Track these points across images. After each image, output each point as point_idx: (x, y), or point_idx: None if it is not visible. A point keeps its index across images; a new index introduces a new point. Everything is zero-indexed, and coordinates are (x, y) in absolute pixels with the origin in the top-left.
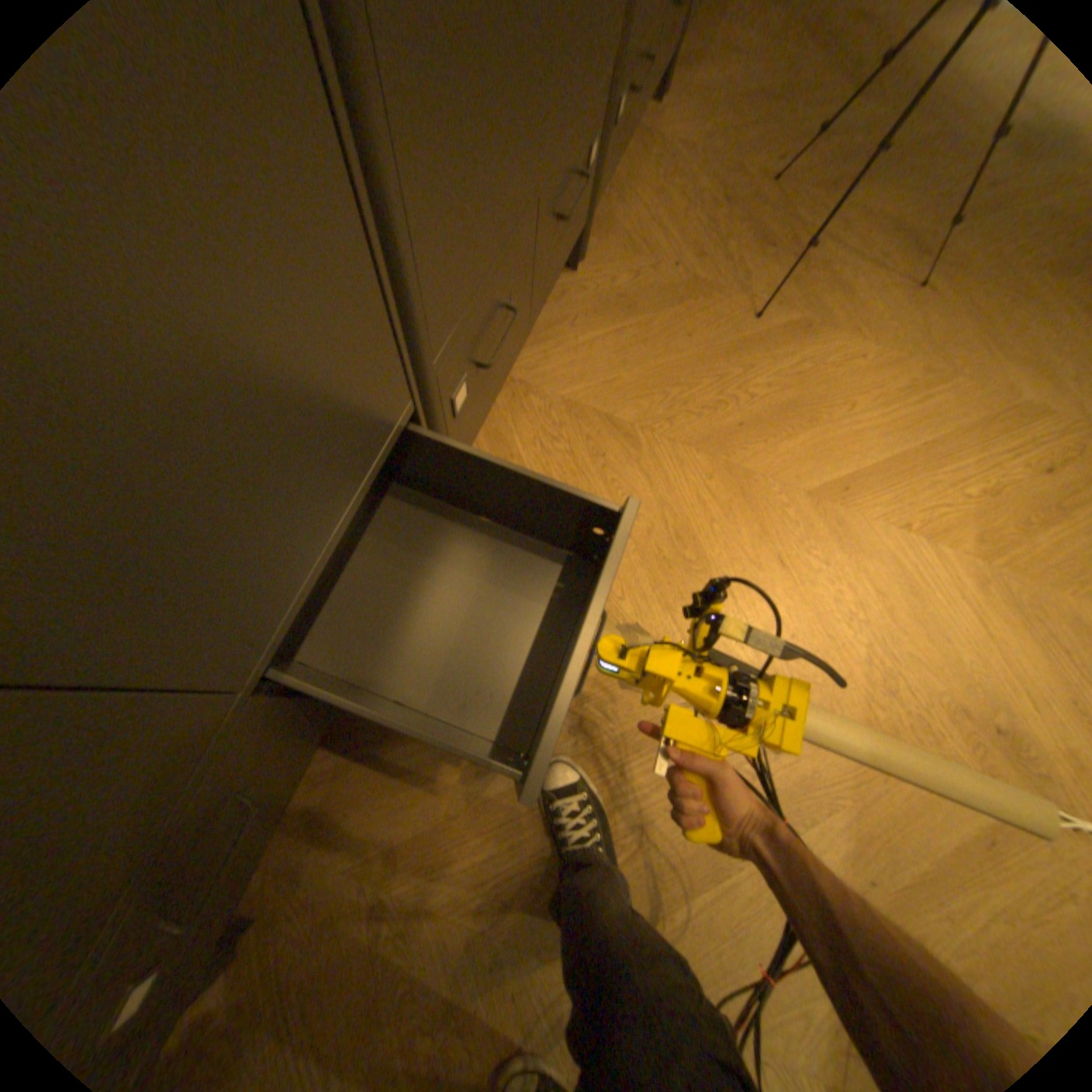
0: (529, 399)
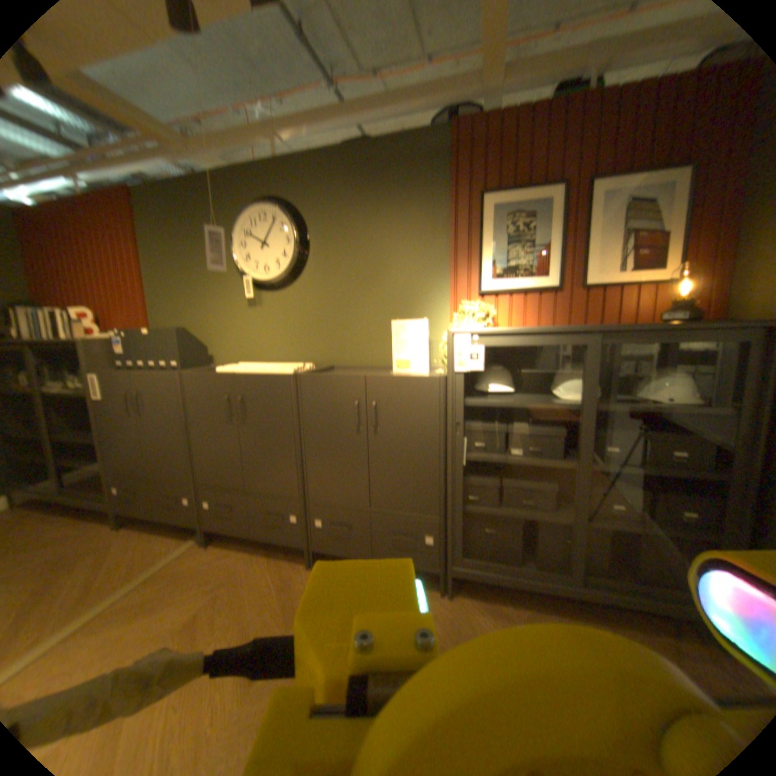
0: (242, 561)
